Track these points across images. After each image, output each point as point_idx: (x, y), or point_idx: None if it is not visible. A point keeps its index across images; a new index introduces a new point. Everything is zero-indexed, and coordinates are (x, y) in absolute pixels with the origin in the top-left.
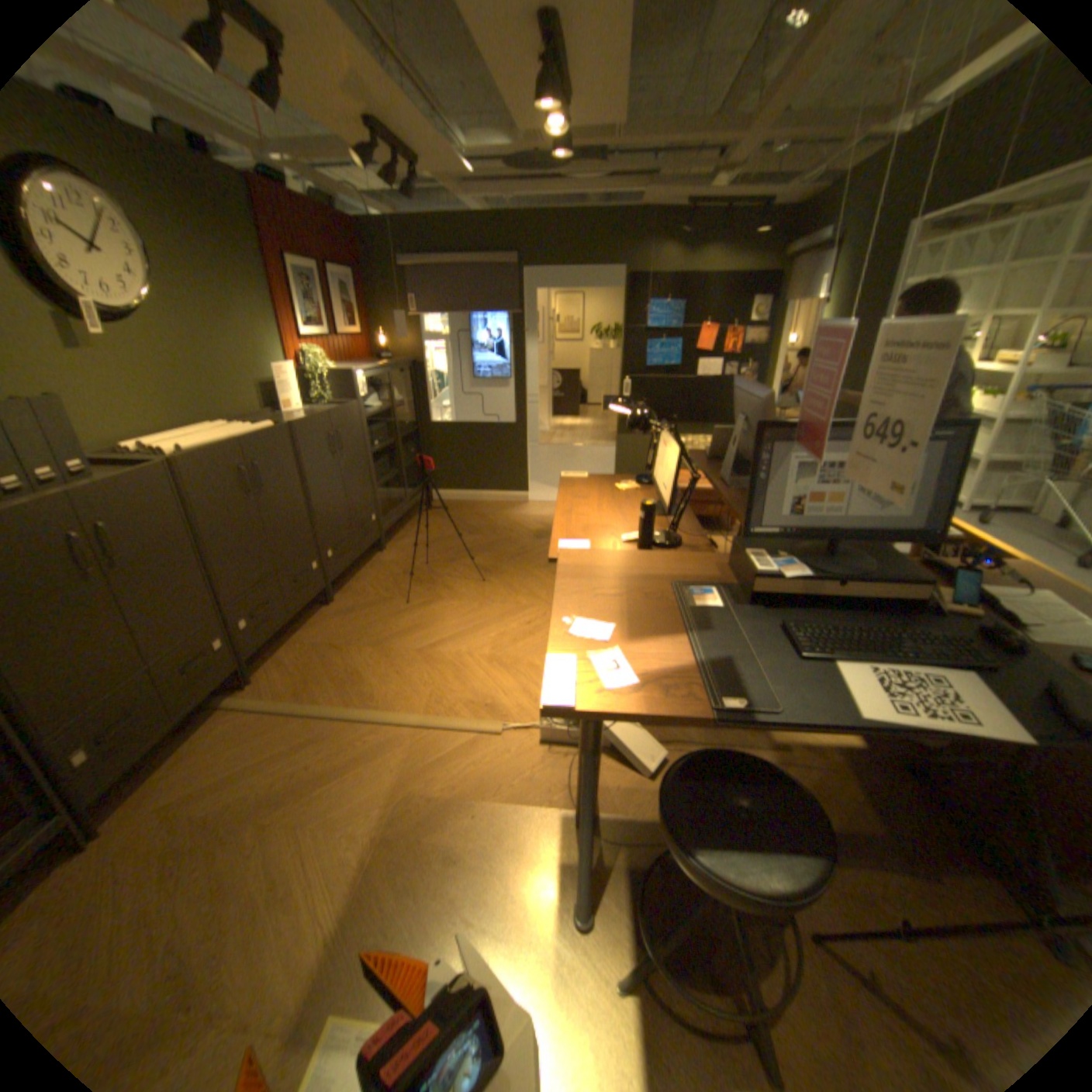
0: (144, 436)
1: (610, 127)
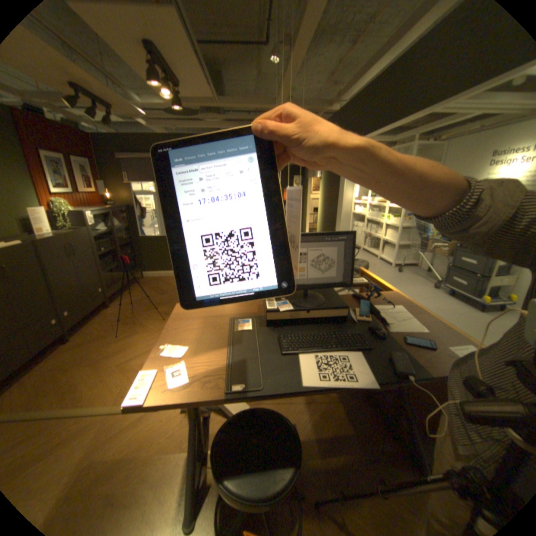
0: None
1: (212, 99)
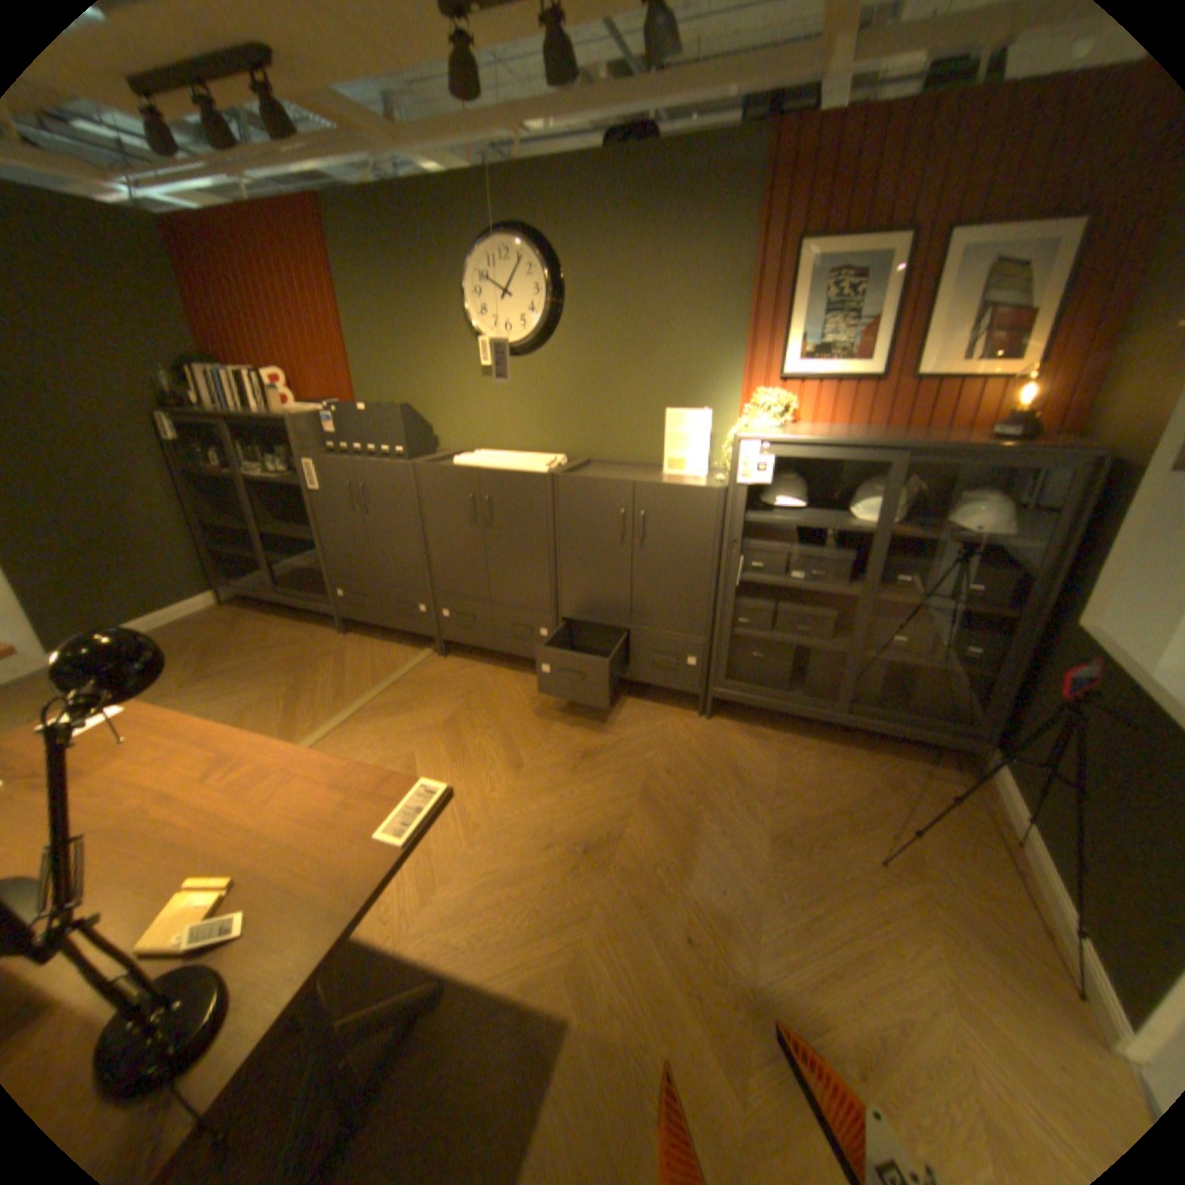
0: (519, 452)
1: None
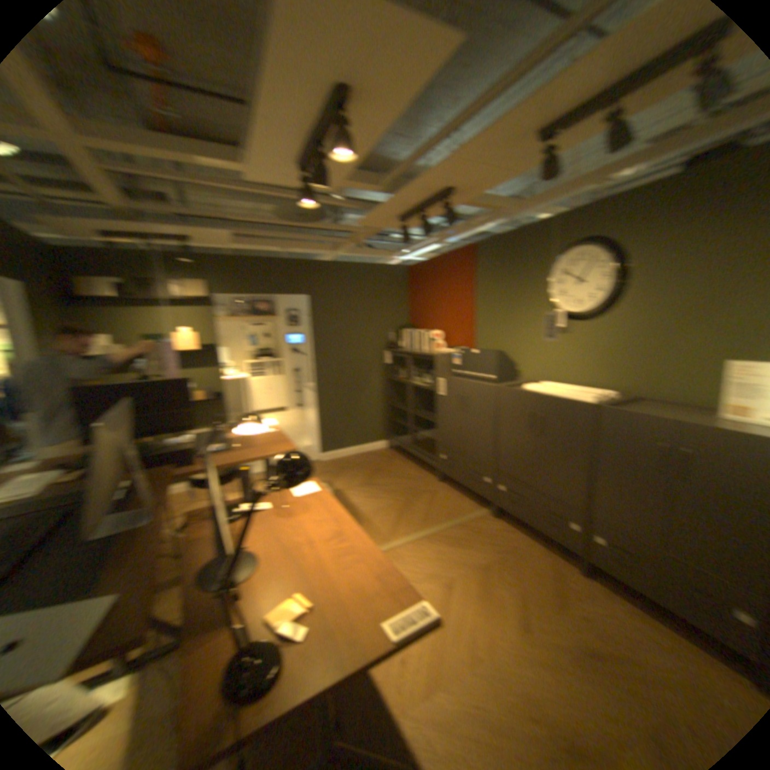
0: (579, 385)
1: None
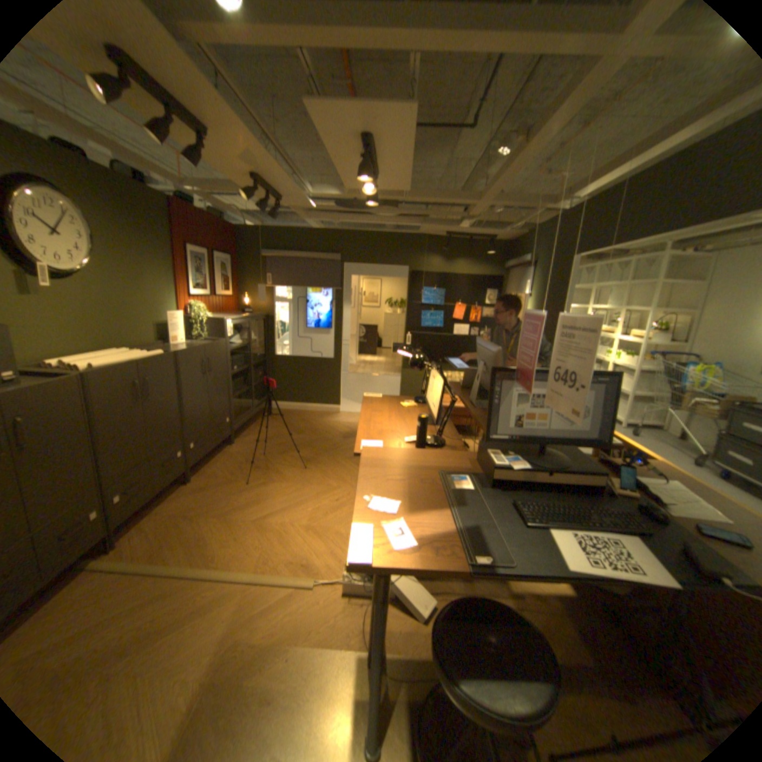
0: (65, 355)
1: (400, 191)
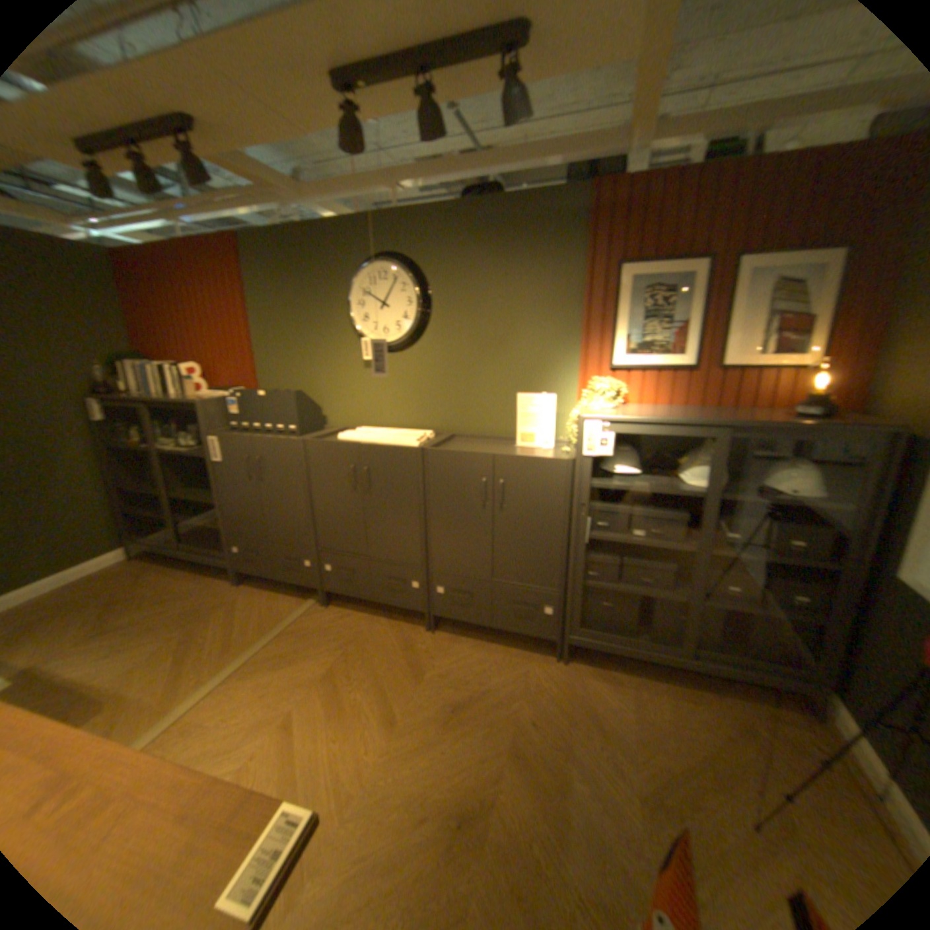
0: (393, 428)
1: None
